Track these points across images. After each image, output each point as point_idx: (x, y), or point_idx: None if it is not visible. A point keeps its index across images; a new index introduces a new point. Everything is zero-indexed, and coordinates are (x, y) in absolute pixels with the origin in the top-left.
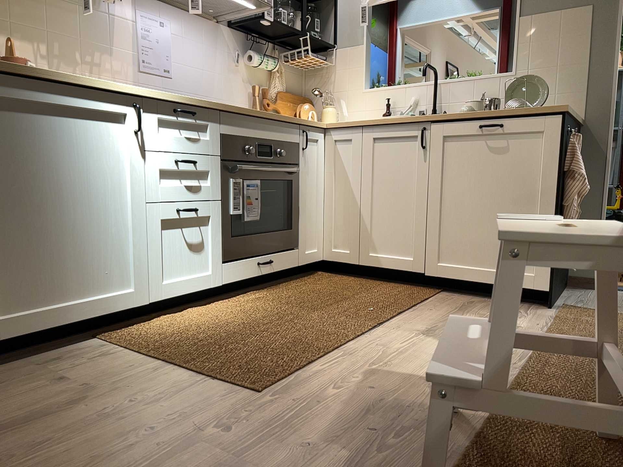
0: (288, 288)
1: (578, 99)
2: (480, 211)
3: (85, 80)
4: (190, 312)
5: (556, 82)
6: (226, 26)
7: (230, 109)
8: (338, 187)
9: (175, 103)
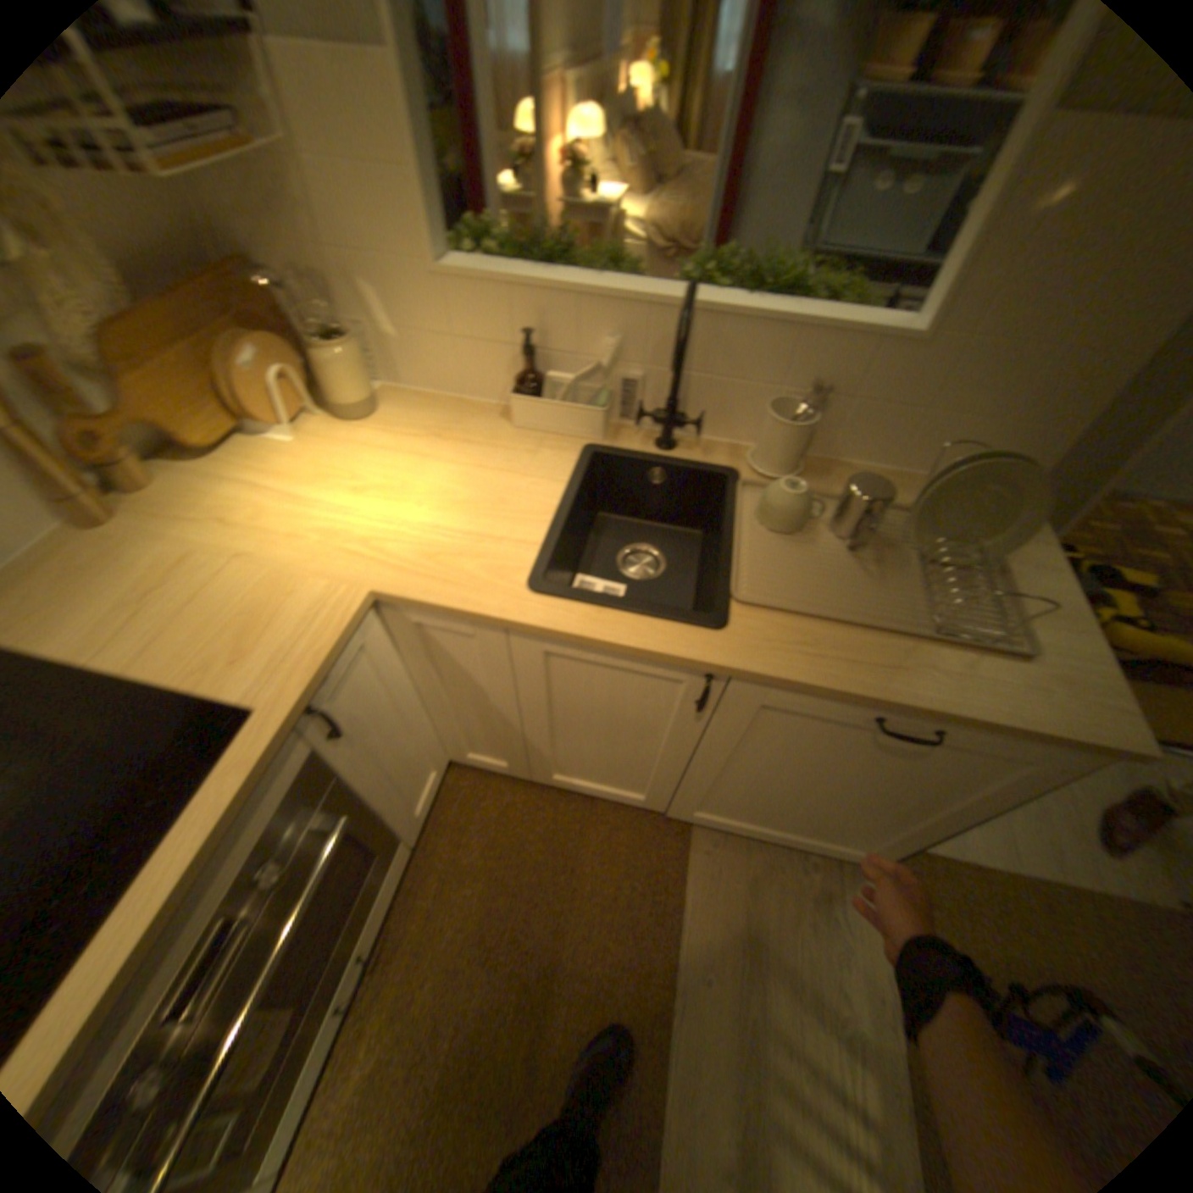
0: (410, 942)
1: (1059, 441)
2: (803, 795)
3: None
4: None
5: (1031, 386)
6: None
7: None
8: (449, 692)
9: None
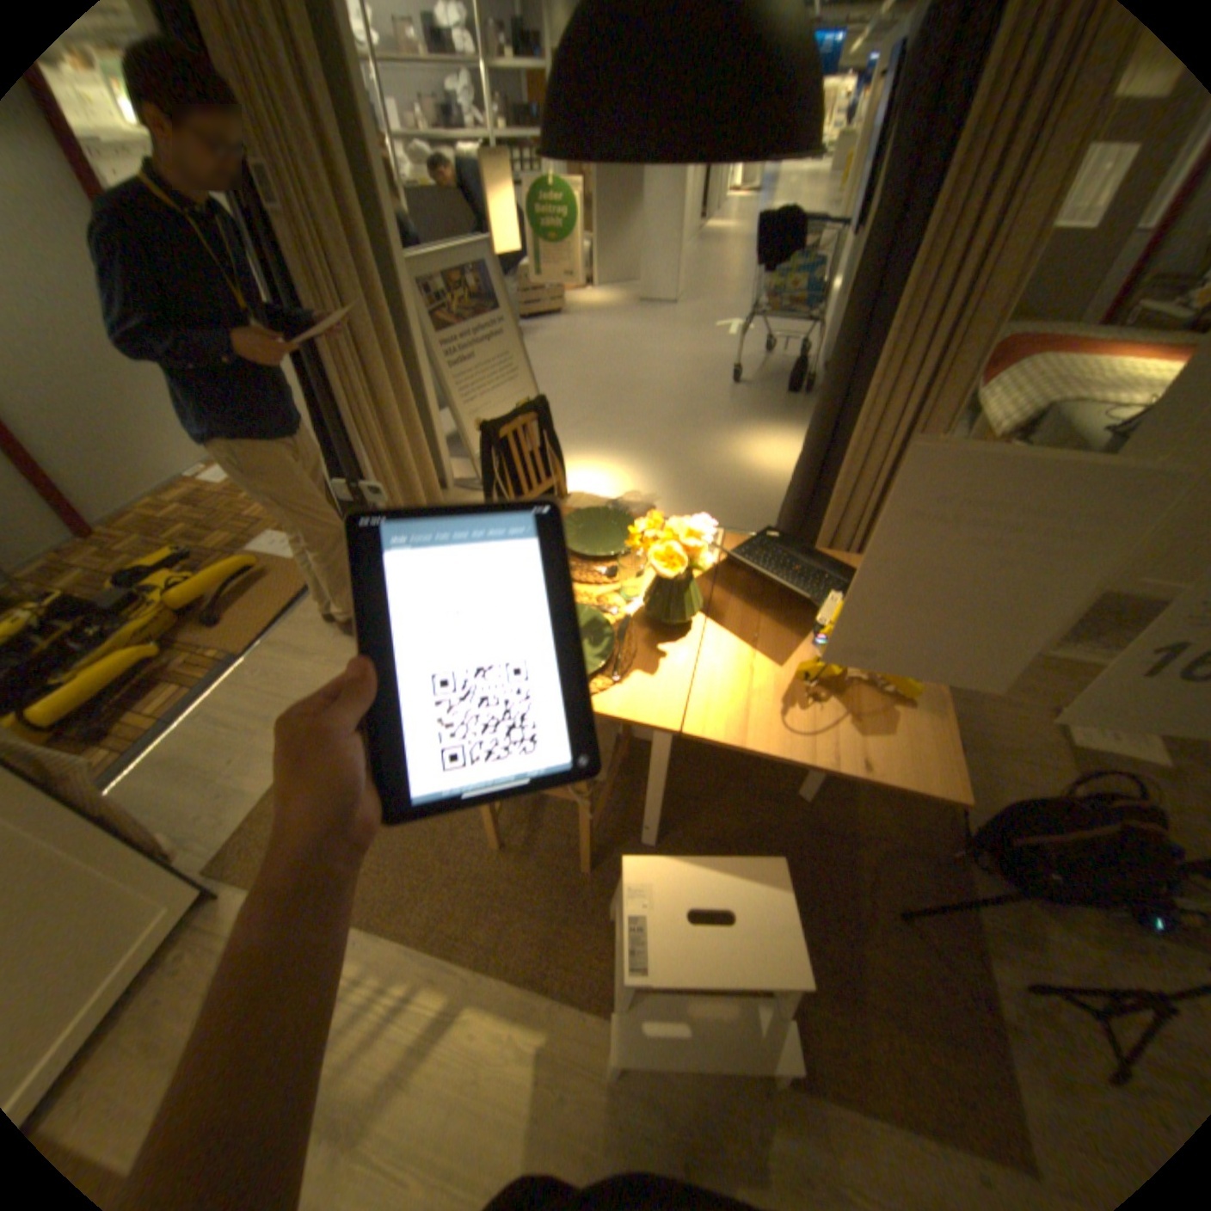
0: None
1: None
2: None
3: None
4: None
5: None
6: None
7: None
8: None
9: None
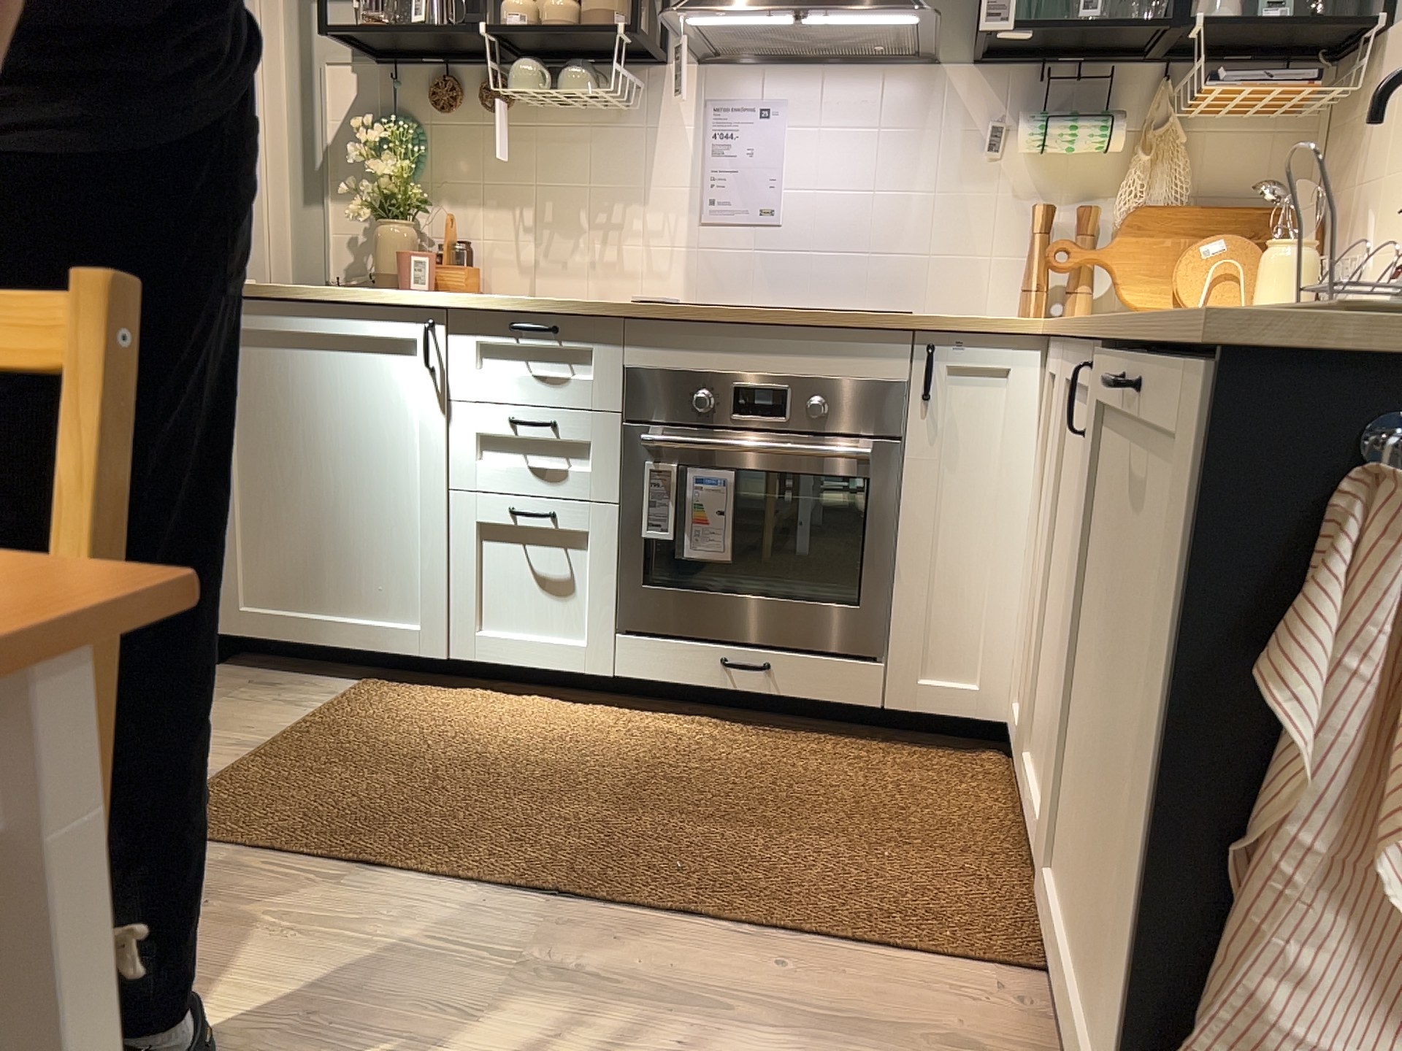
0: (791, 748)
1: None
2: (1098, 741)
3: (360, 293)
4: (533, 703)
5: None
6: (959, 67)
7: (645, 315)
8: (1038, 525)
9: (508, 314)
